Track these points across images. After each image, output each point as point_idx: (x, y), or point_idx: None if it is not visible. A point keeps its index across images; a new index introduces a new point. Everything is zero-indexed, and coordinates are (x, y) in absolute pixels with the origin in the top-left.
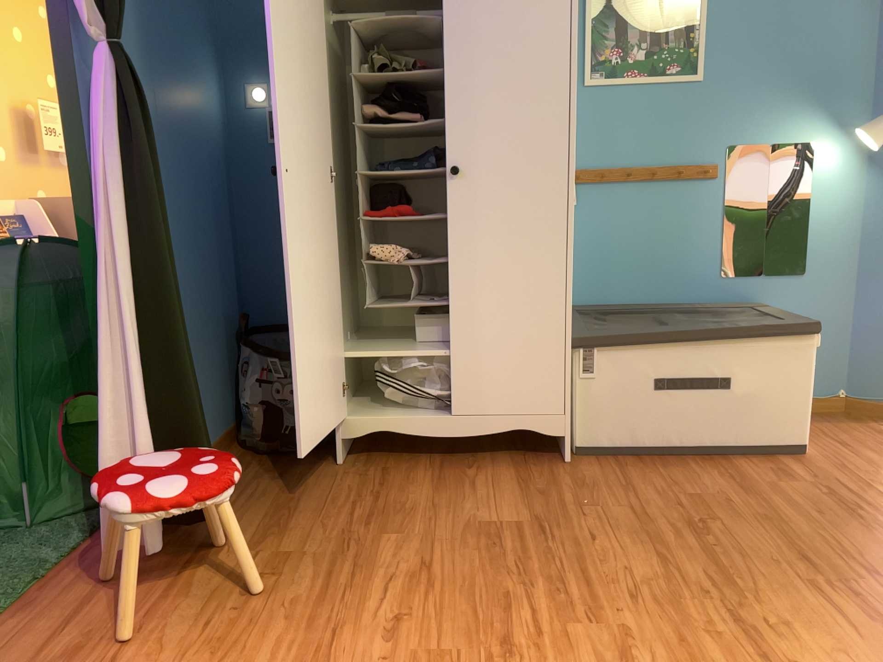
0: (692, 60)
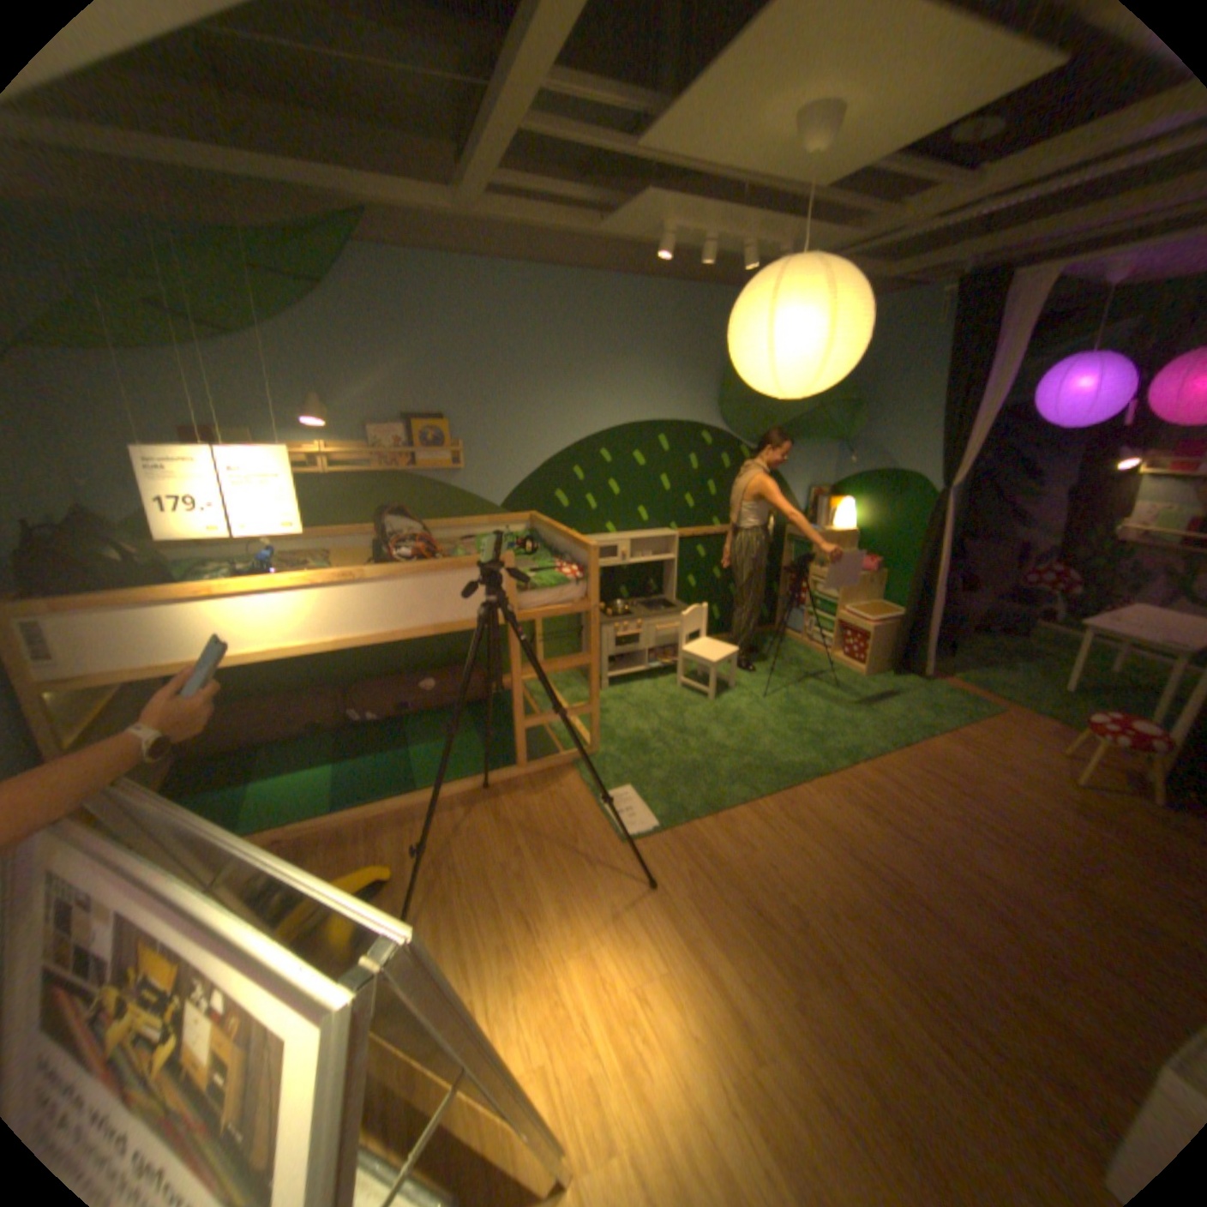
0: None
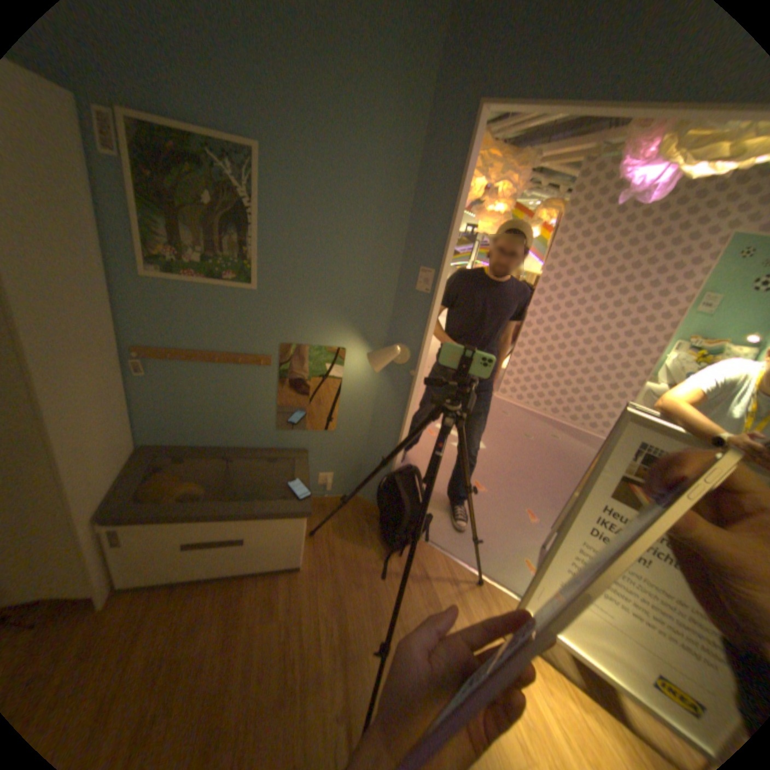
0: (247, 272)
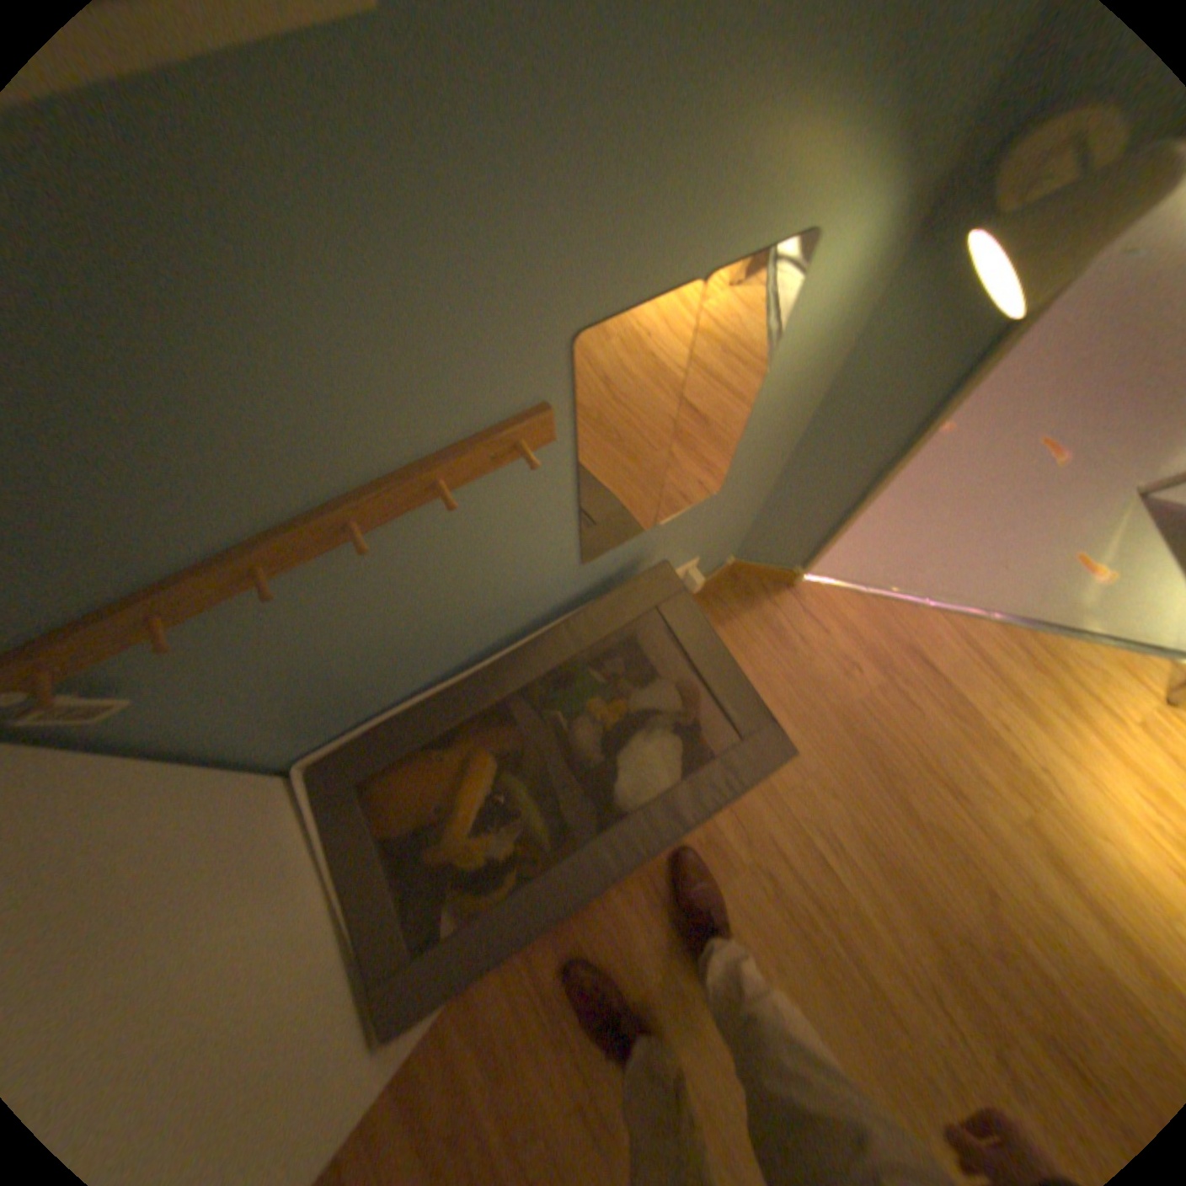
0: None
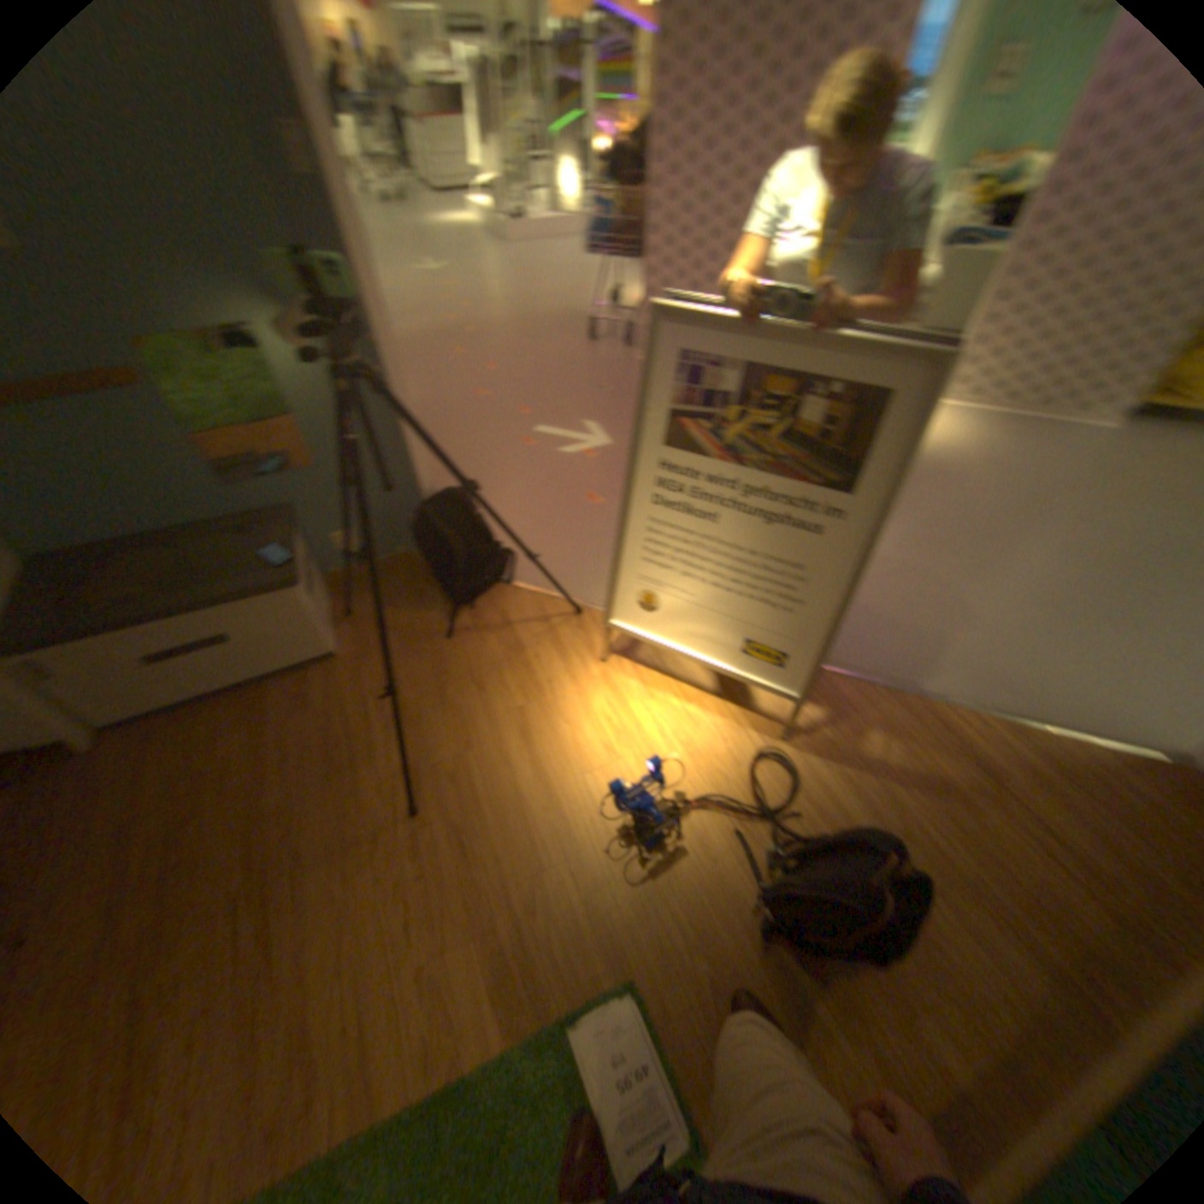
0: None
